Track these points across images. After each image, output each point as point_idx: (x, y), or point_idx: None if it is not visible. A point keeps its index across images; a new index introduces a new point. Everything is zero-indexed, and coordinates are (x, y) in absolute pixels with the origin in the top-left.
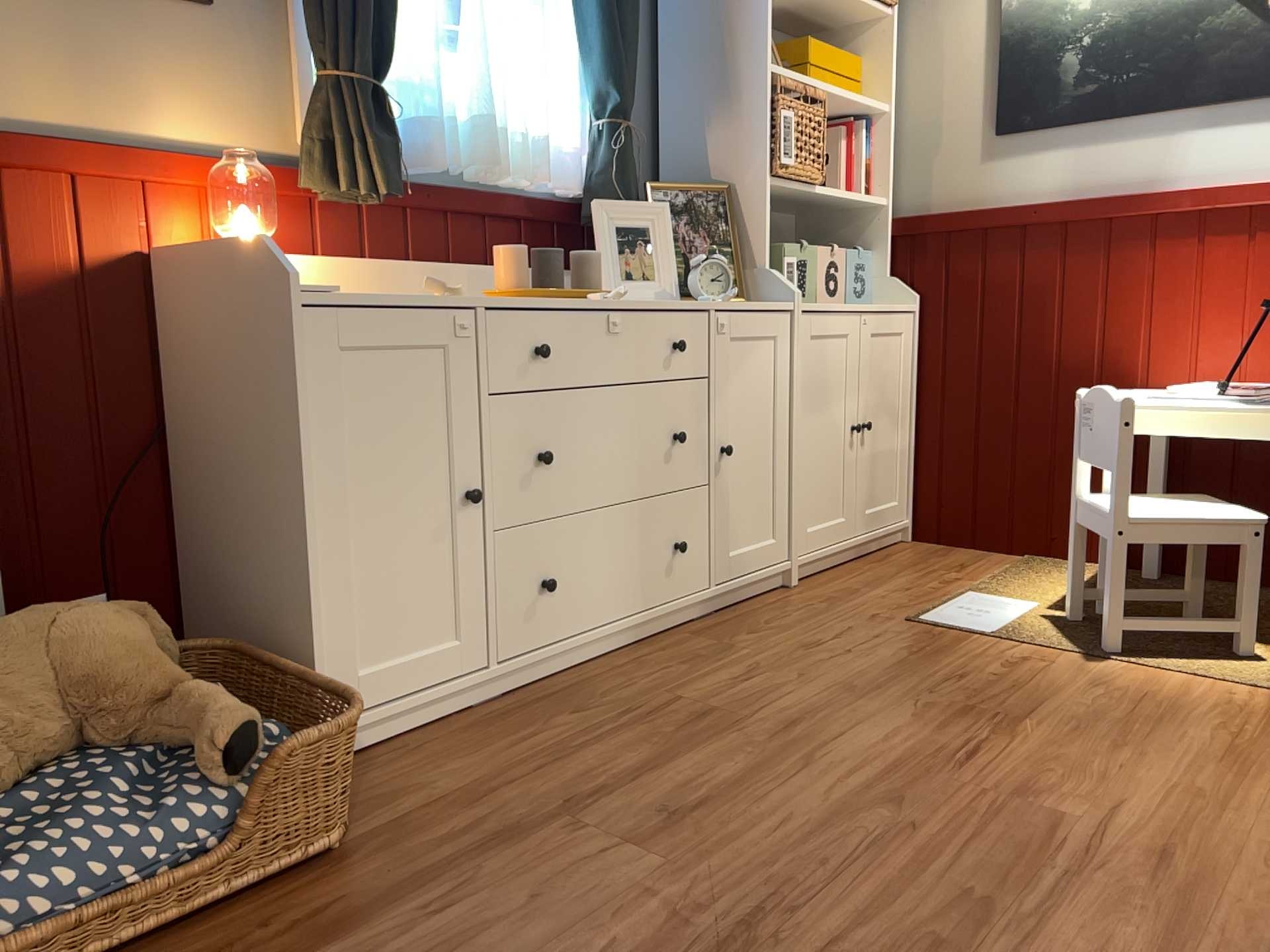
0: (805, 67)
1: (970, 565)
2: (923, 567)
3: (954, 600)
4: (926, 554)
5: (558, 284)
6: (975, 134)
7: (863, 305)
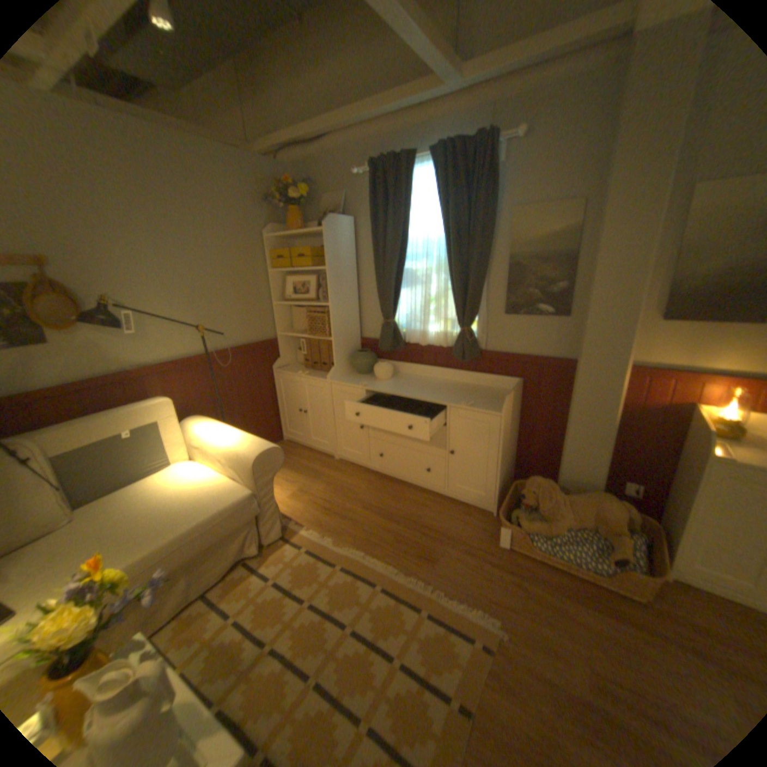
0: None
1: None
2: None
3: None
4: None
5: None
6: None
7: None
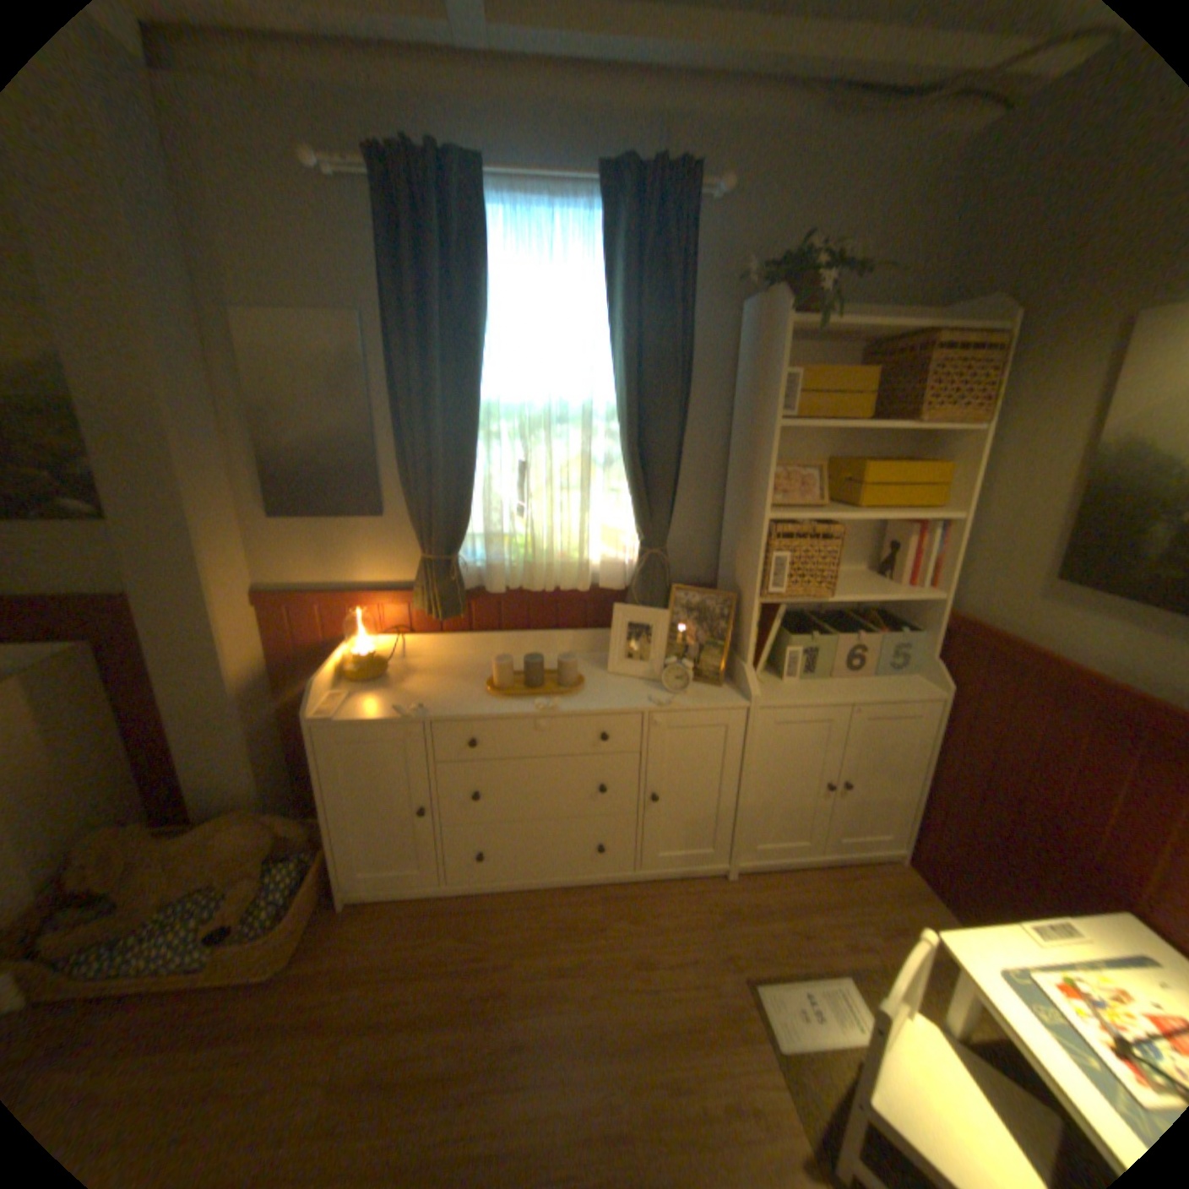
0: (861, 486)
1: (913, 939)
2: (866, 916)
3: (819, 986)
4: (895, 898)
5: (536, 681)
6: (1045, 568)
7: (866, 696)
